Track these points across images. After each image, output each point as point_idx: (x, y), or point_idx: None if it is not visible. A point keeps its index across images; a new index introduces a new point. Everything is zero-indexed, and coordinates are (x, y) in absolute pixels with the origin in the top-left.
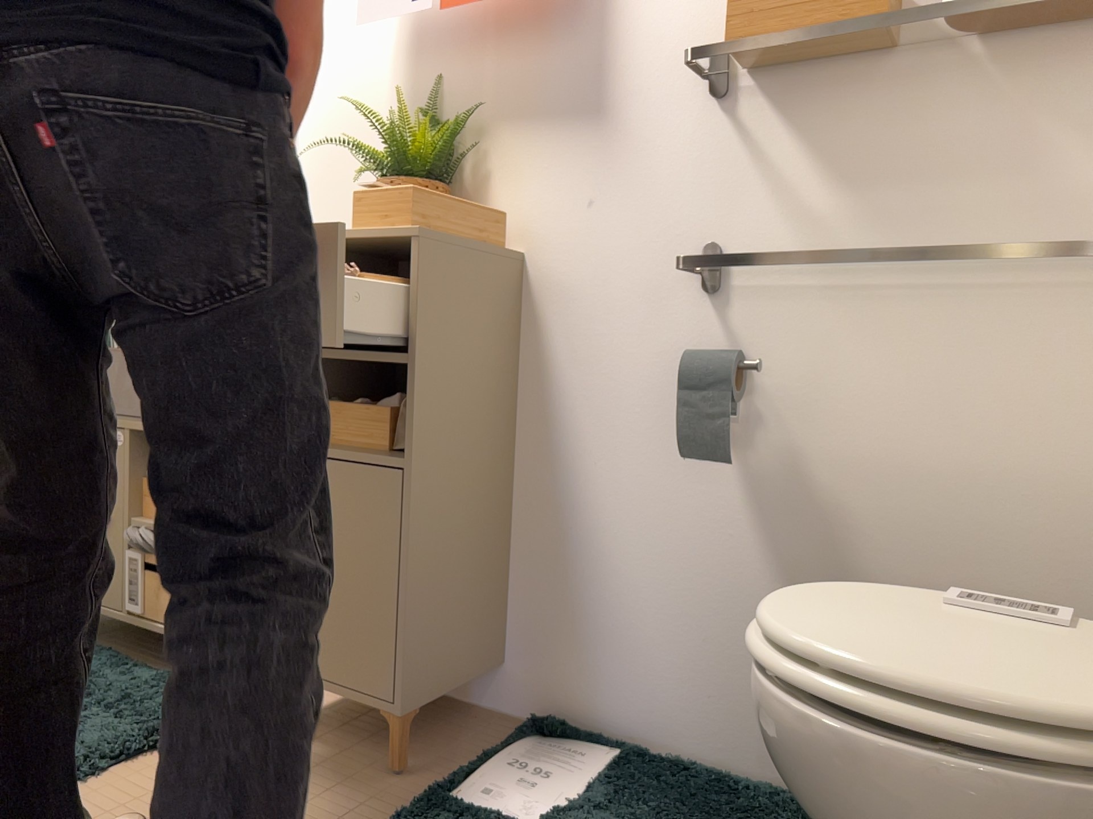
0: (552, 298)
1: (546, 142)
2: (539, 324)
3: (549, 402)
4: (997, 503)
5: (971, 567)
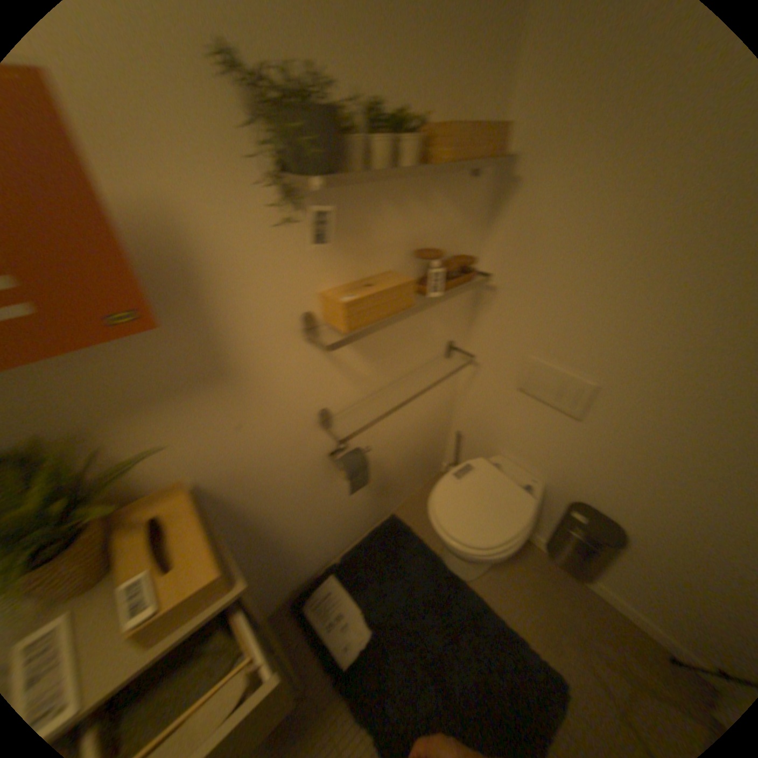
0: (231, 483)
1: (181, 406)
2: (225, 500)
3: (248, 522)
4: (415, 428)
5: (410, 446)
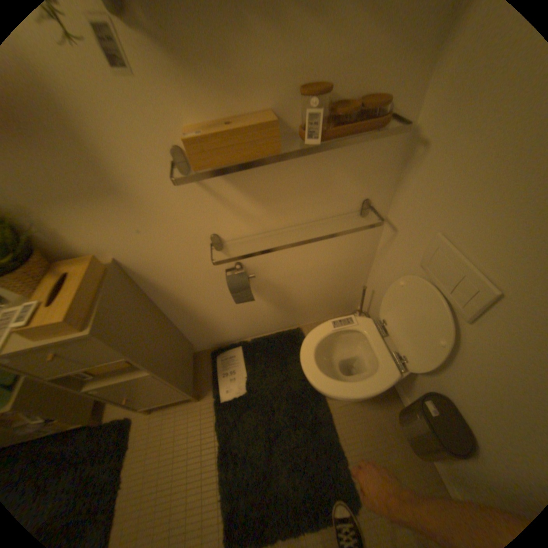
0: (142, 268)
1: (81, 207)
2: (142, 277)
3: (165, 295)
4: (321, 270)
5: (315, 283)
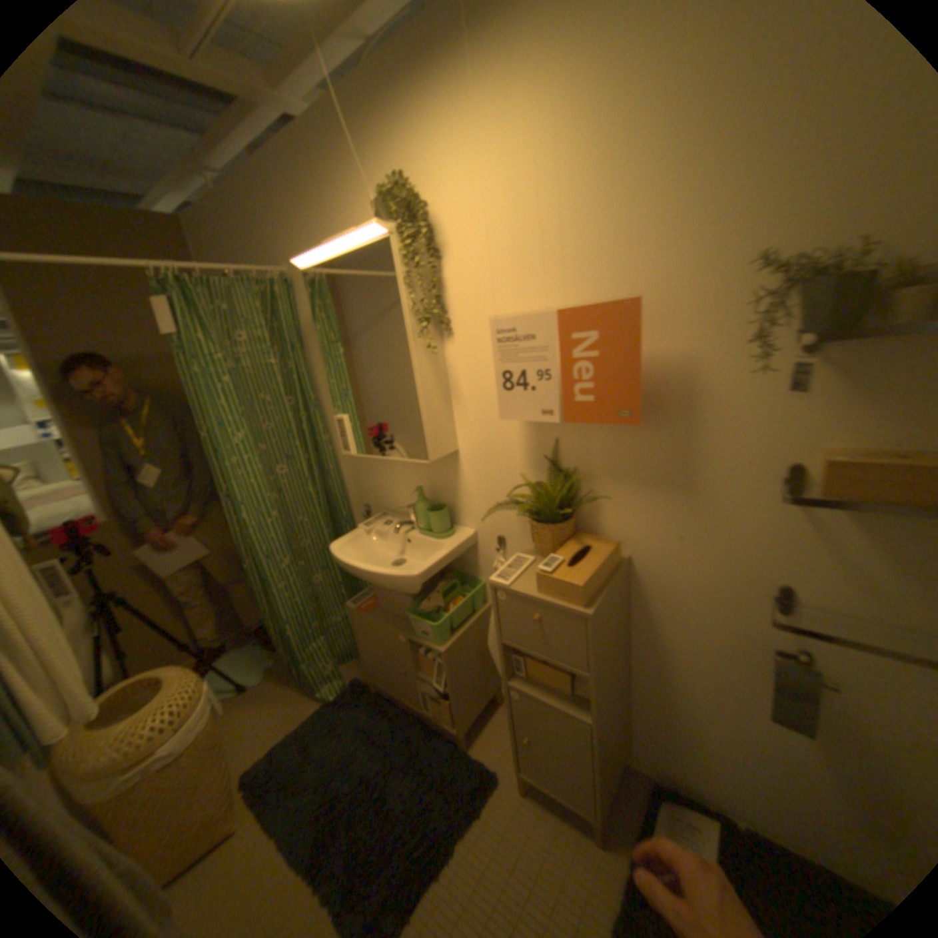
0: (654, 584)
1: (644, 493)
2: (644, 595)
3: (654, 637)
4: None
5: None
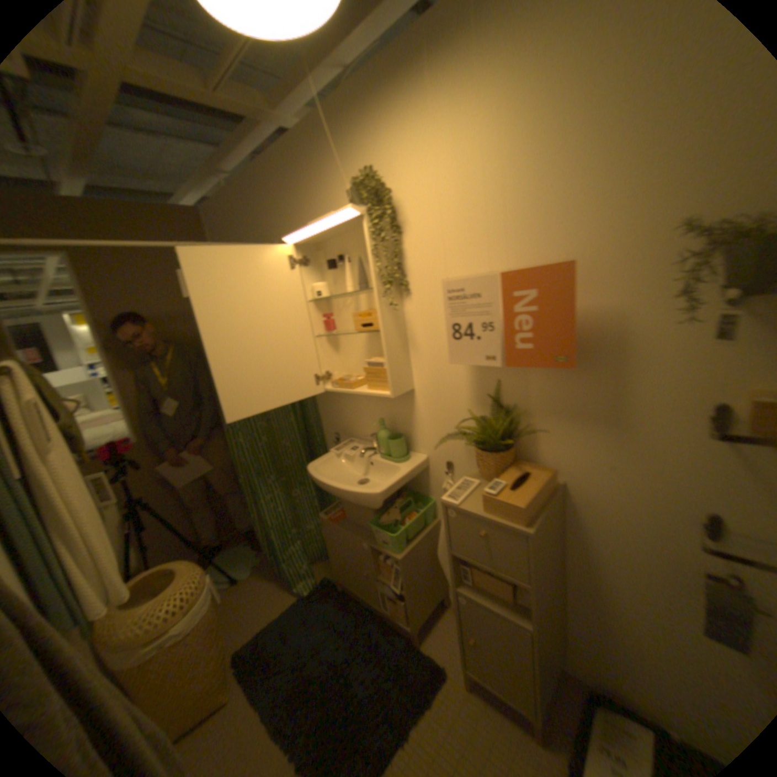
0: (588, 508)
1: (577, 428)
2: (578, 518)
3: (588, 555)
4: None
5: None
